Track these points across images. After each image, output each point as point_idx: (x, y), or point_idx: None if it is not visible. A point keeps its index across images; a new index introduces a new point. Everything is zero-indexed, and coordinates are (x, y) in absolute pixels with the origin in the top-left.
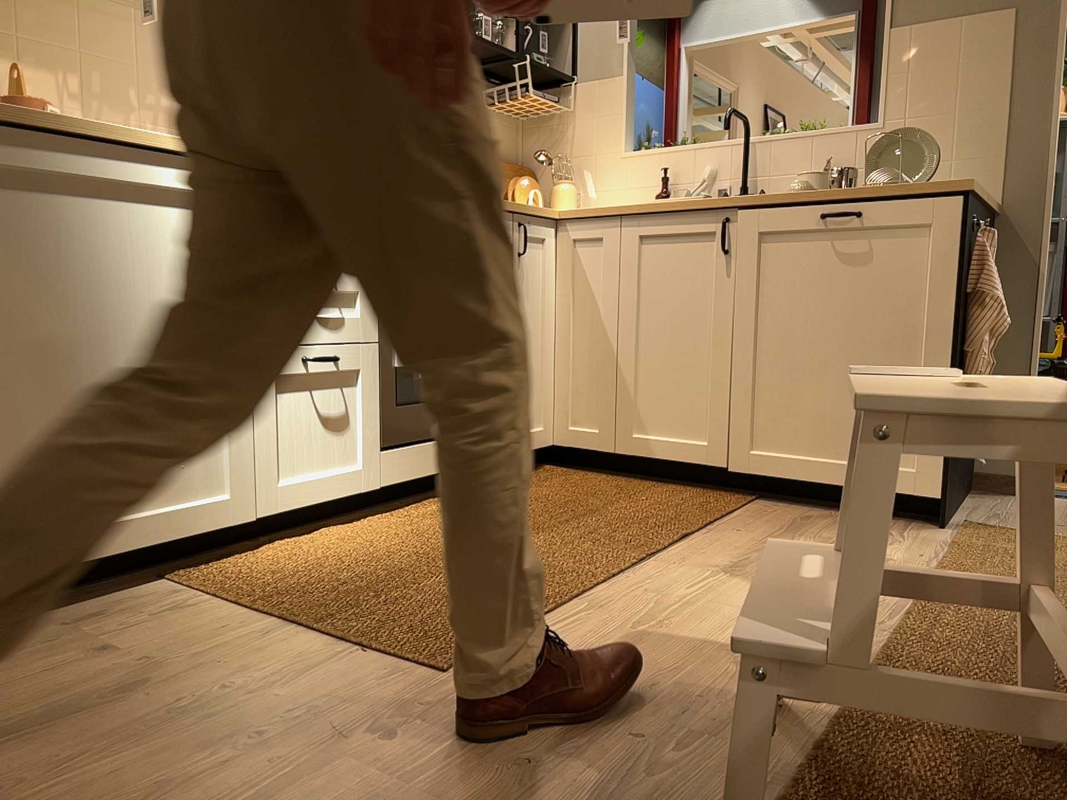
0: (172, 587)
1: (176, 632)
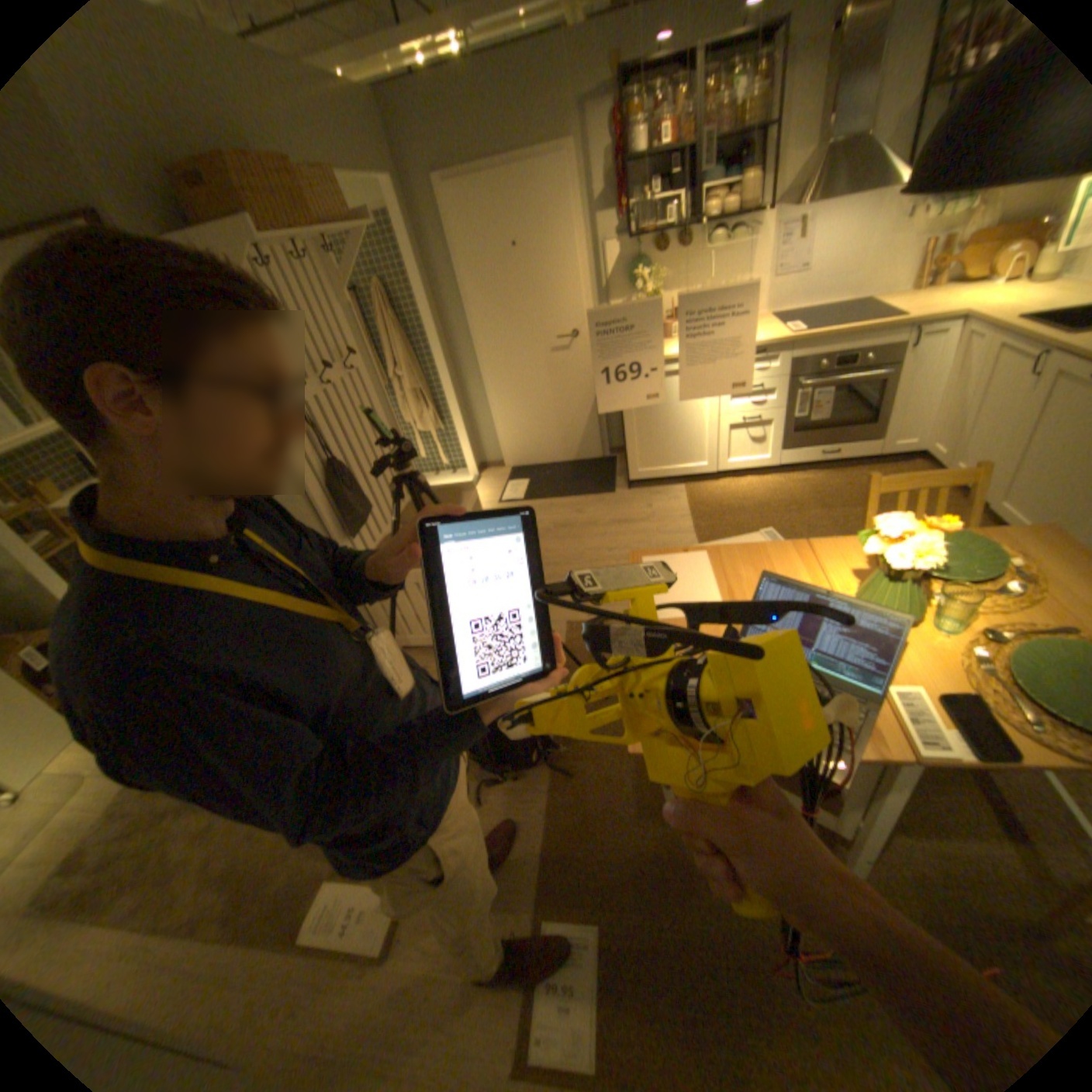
0: (680, 491)
1: (666, 508)
